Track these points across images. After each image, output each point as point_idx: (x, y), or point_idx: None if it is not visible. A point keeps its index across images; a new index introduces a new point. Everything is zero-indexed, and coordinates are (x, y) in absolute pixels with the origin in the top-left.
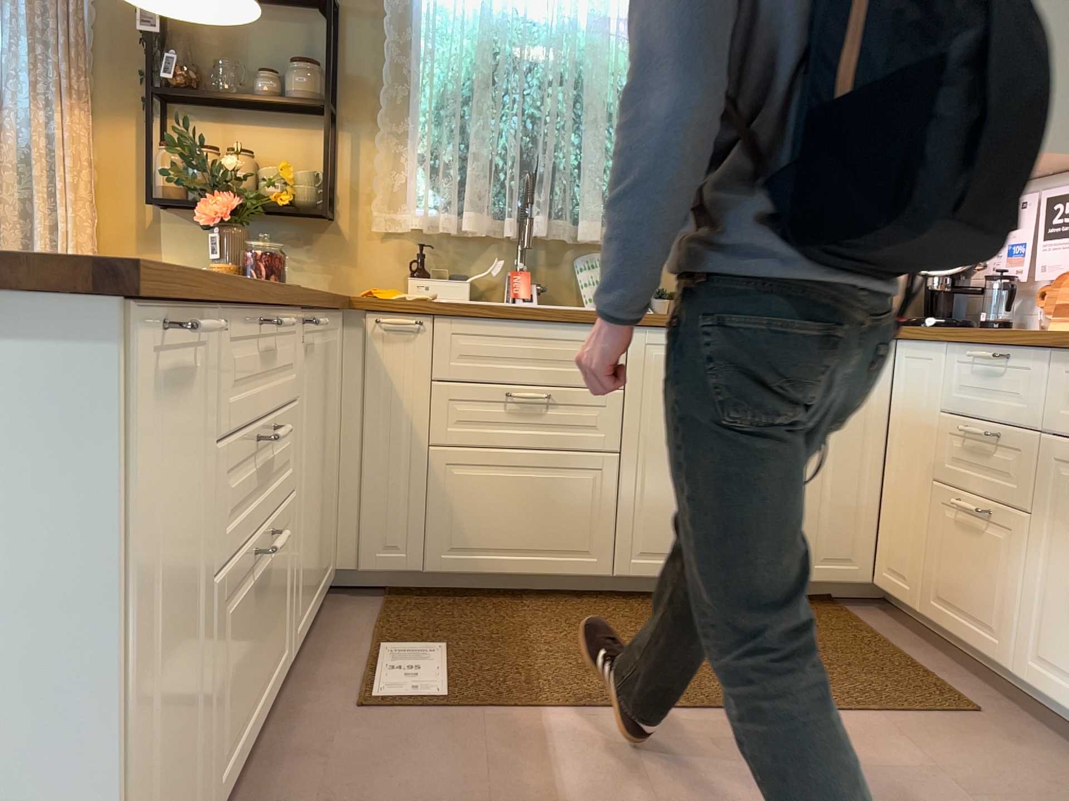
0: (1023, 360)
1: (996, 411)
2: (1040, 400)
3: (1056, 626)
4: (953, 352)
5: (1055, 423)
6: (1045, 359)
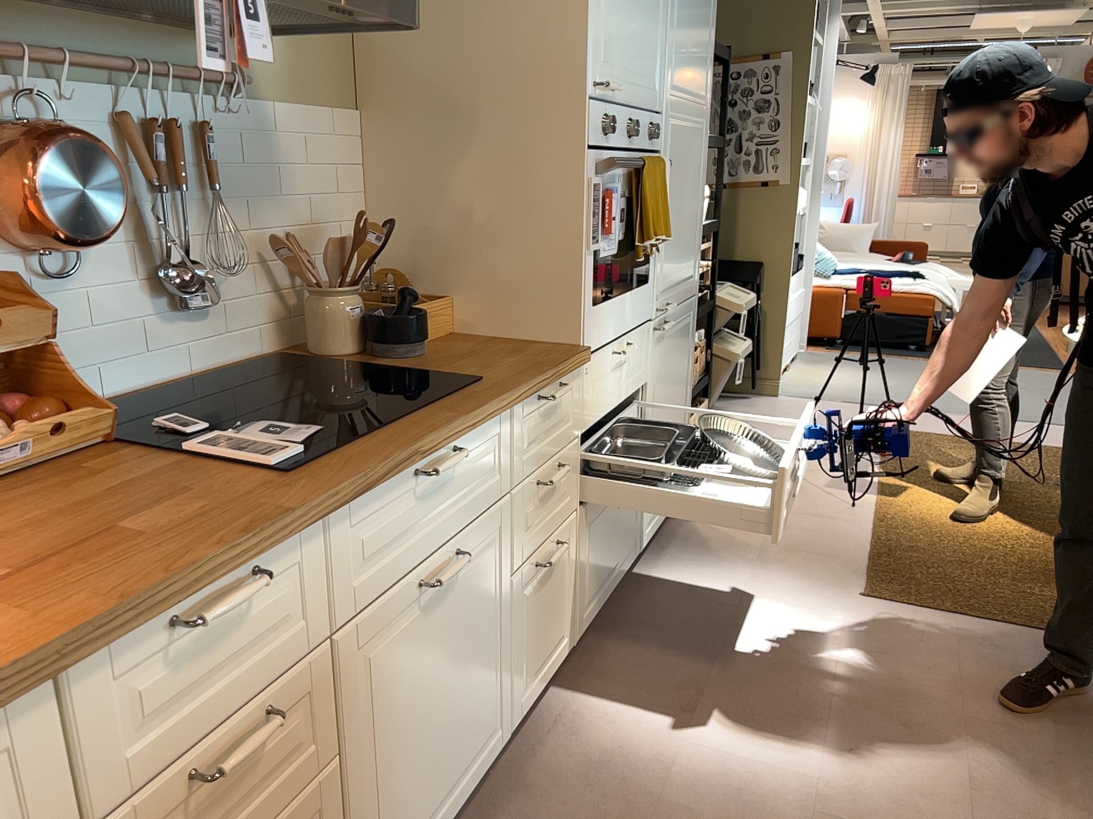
0: (281, 557)
1: (247, 682)
2: (321, 592)
3: (391, 815)
4: (88, 671)
5: (346, 605)
6: (318, 530)
